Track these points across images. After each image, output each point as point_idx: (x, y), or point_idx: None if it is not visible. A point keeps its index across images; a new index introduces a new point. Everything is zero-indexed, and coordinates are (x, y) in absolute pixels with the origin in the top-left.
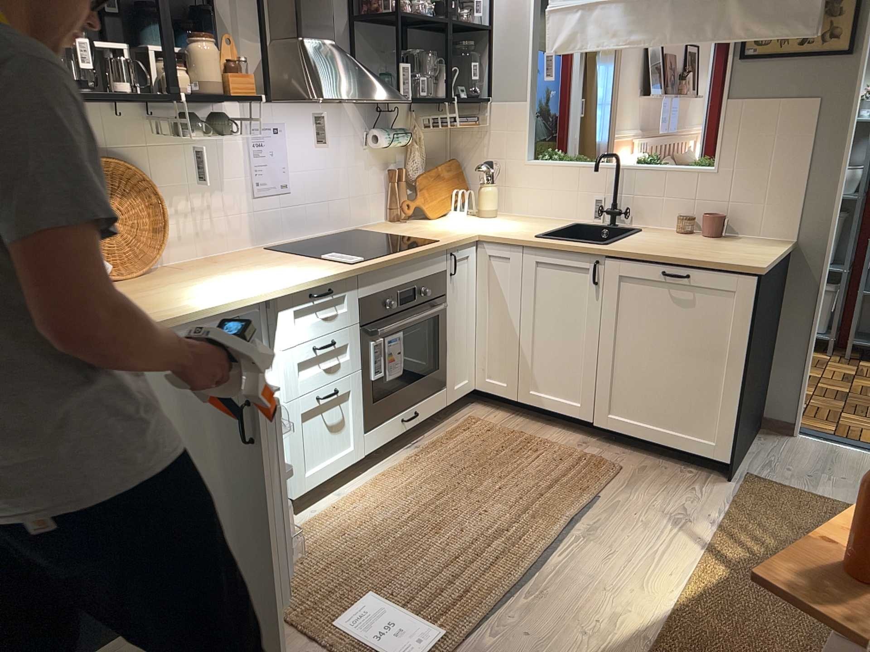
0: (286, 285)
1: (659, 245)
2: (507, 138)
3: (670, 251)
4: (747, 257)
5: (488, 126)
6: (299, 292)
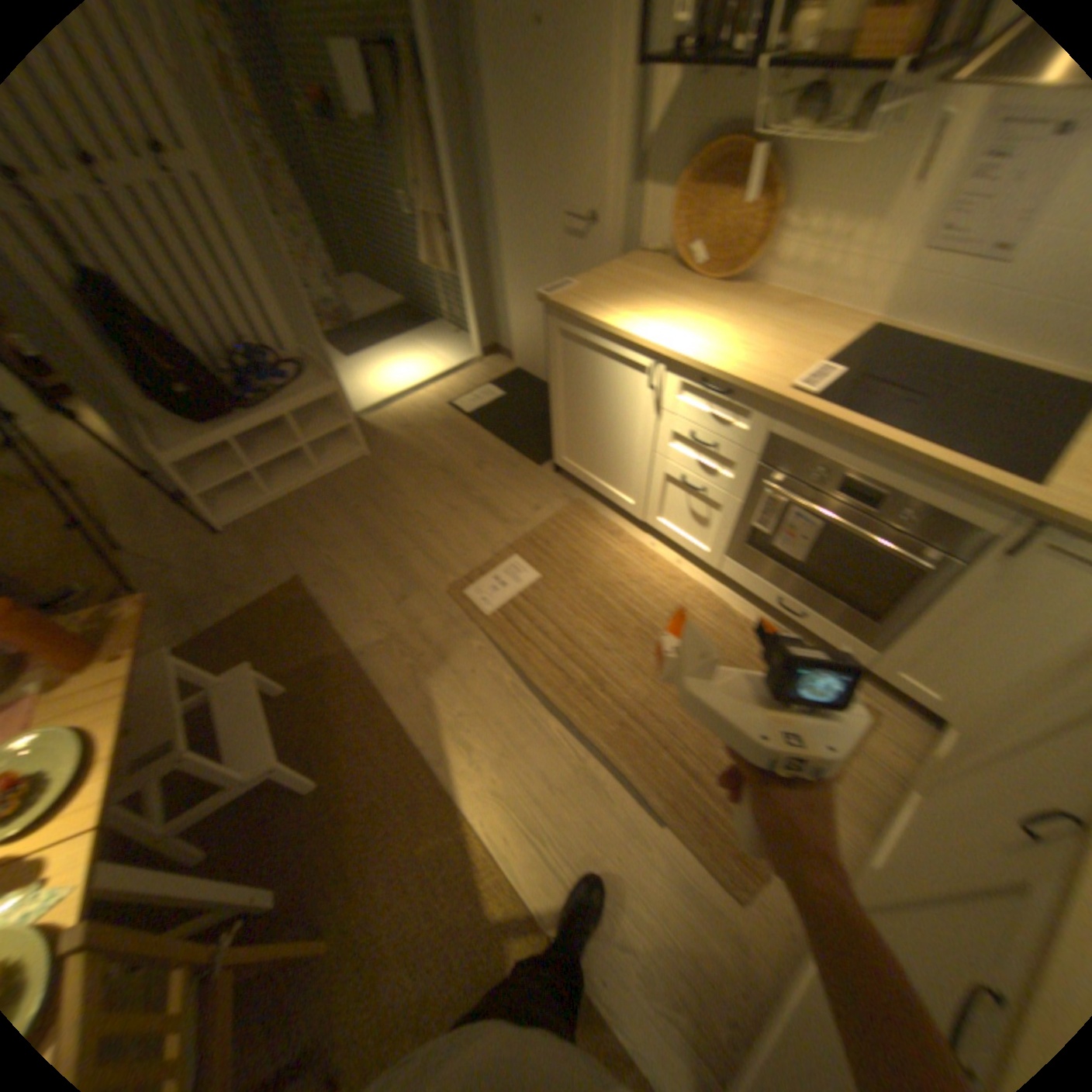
0: (684, 351)
1: None
2: None
3: None
4: None
5: None
6: (691, 368)
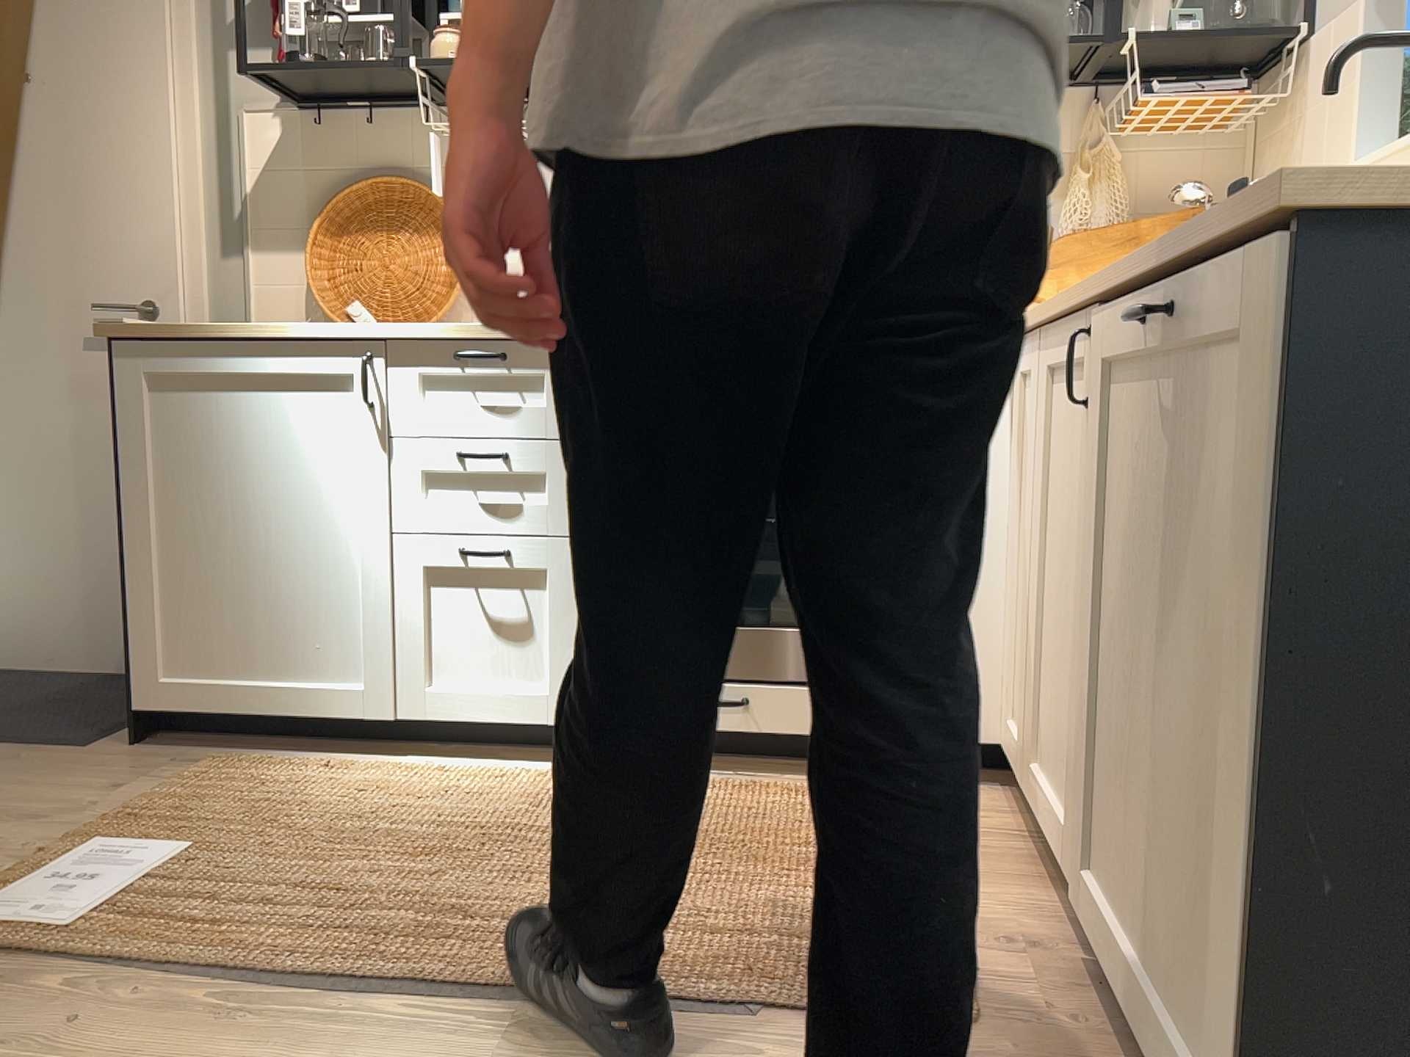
0: (410, 325)
1: None
2: (1325, 120)
3: None
4: None
5: (1288, 102)
6: (429, 341)
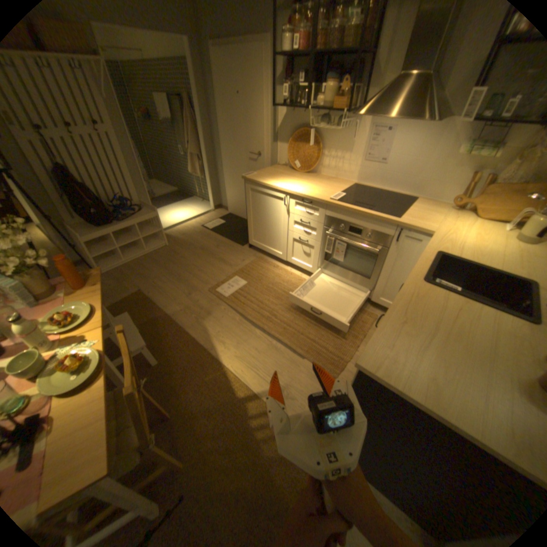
0: (294, 190)
1: (445, 315)
2: None
3: (420, 316)
4: (413, 371)
5: None
6: (297, 195)
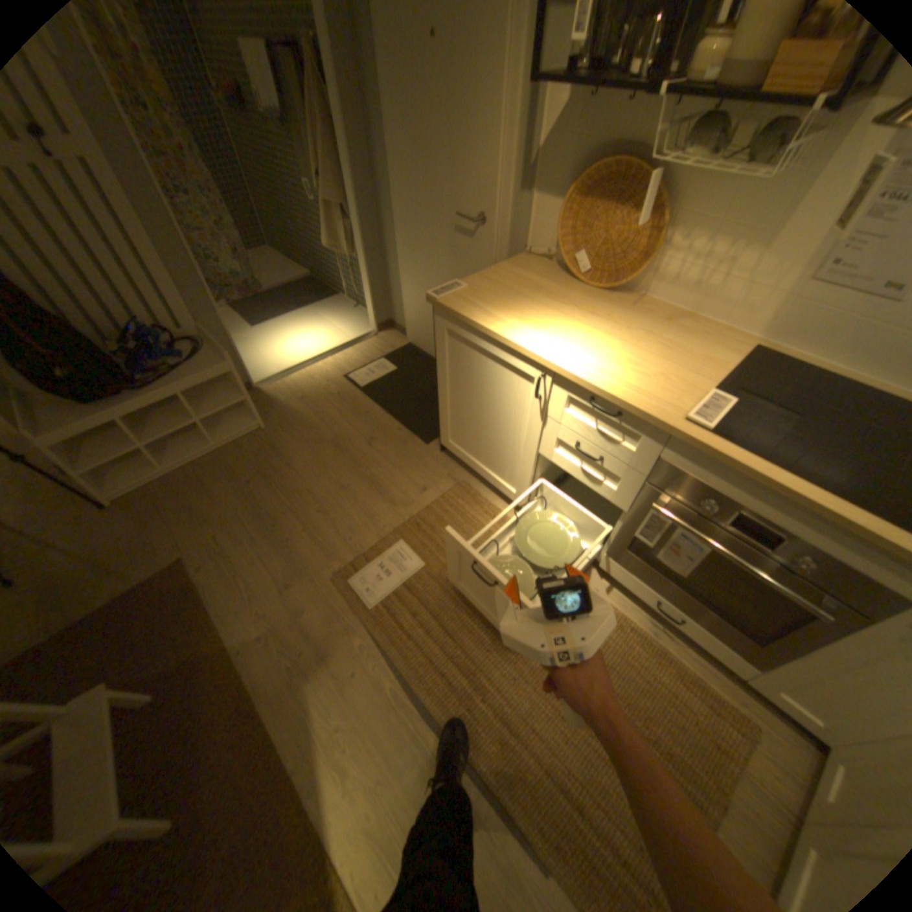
0: (573, 367)
1: None
2: None
3: None
4: None
5: None
6: (579, 384)
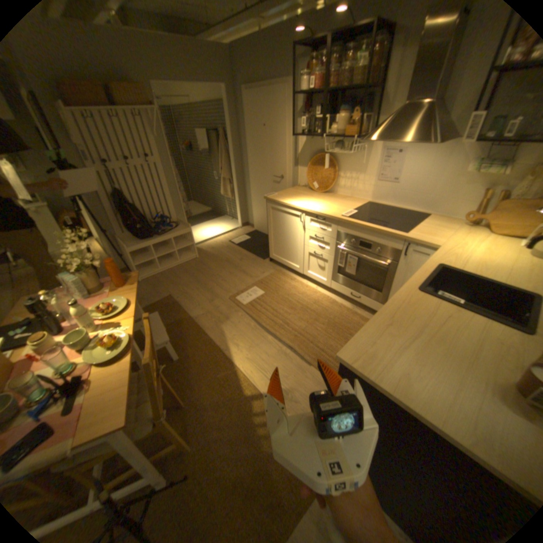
0: (309, 208)
1: (432, 321)
2: None
3: (406, 321)
4: (388, 366)
5: None
6: (311, 213)
